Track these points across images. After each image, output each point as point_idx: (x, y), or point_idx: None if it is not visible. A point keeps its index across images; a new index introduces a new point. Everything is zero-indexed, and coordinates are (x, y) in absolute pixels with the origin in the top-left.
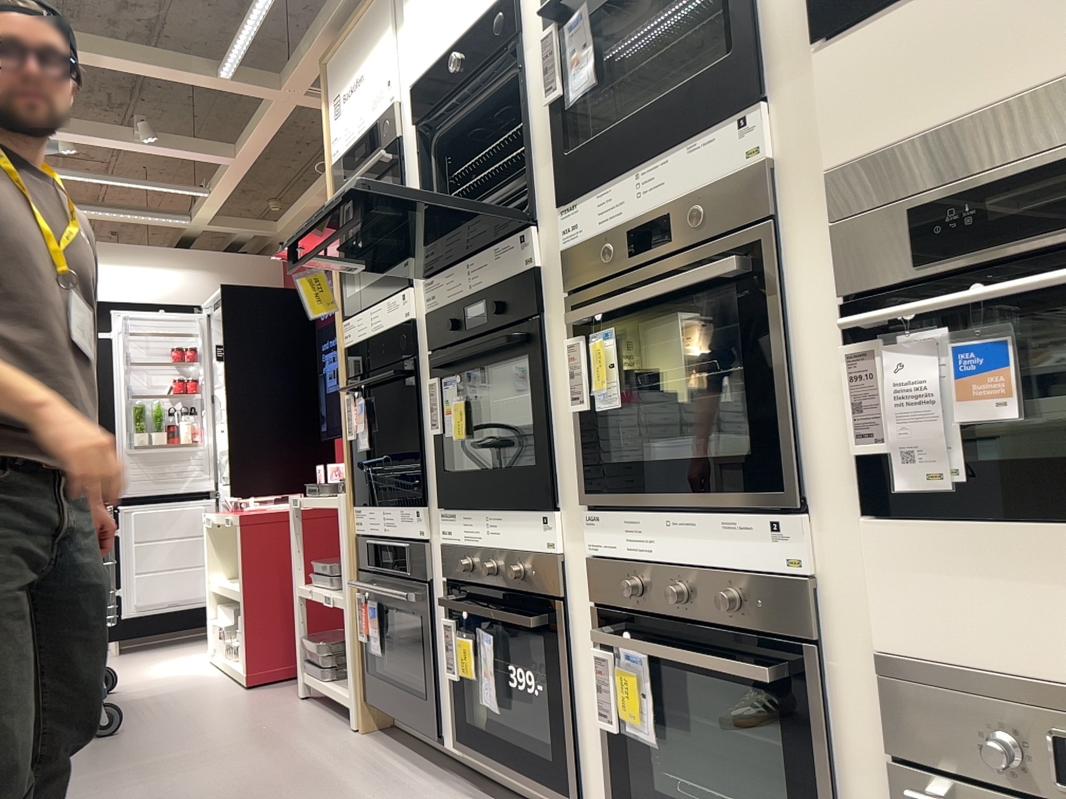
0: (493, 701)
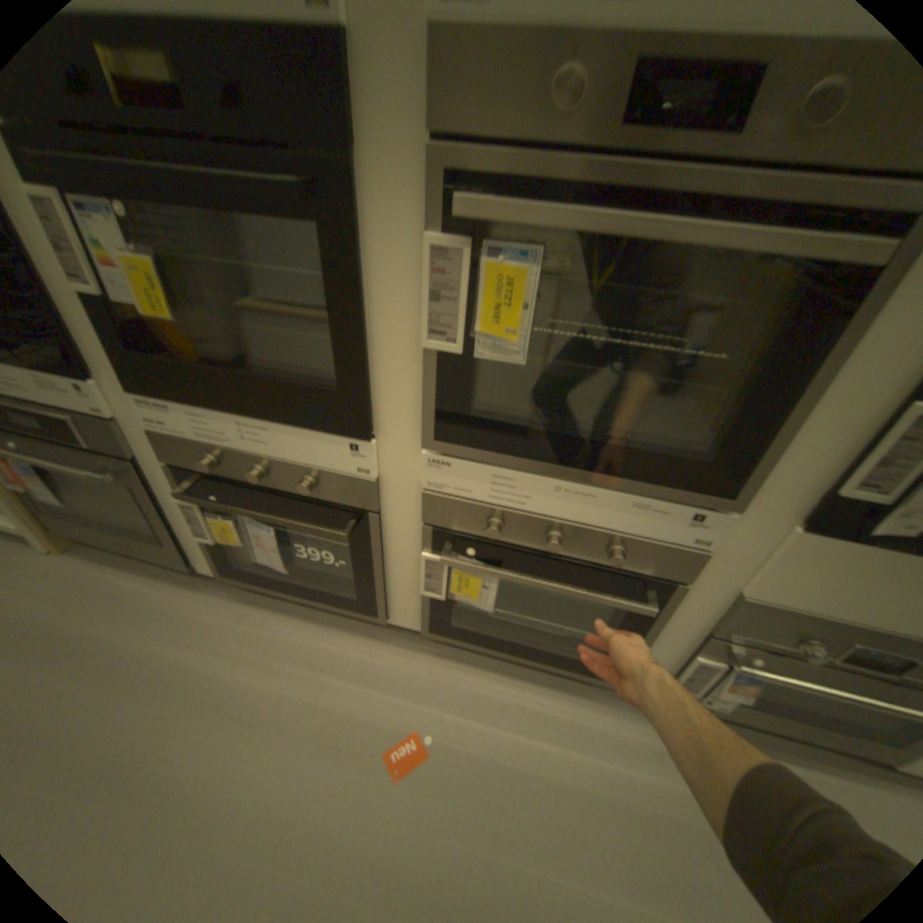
0: (277, 566)
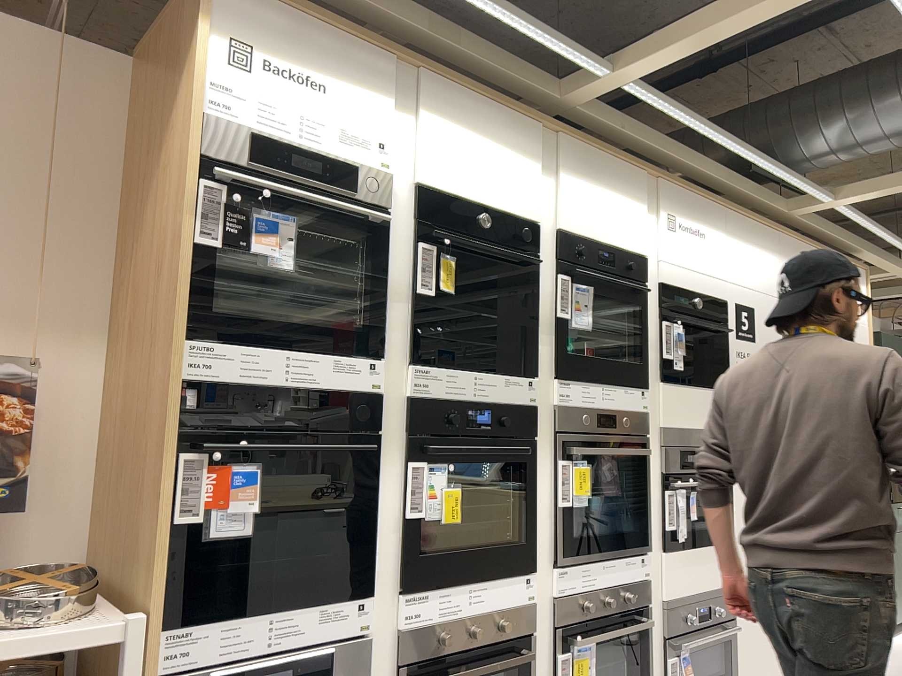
0: None
